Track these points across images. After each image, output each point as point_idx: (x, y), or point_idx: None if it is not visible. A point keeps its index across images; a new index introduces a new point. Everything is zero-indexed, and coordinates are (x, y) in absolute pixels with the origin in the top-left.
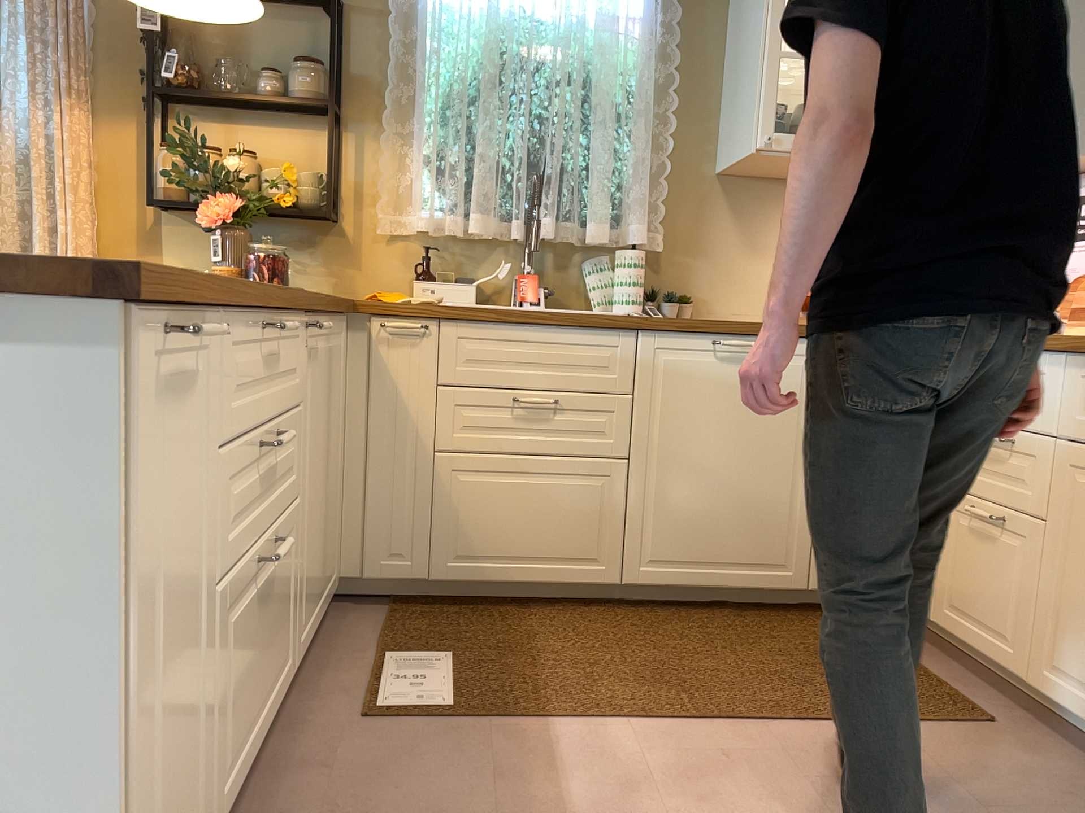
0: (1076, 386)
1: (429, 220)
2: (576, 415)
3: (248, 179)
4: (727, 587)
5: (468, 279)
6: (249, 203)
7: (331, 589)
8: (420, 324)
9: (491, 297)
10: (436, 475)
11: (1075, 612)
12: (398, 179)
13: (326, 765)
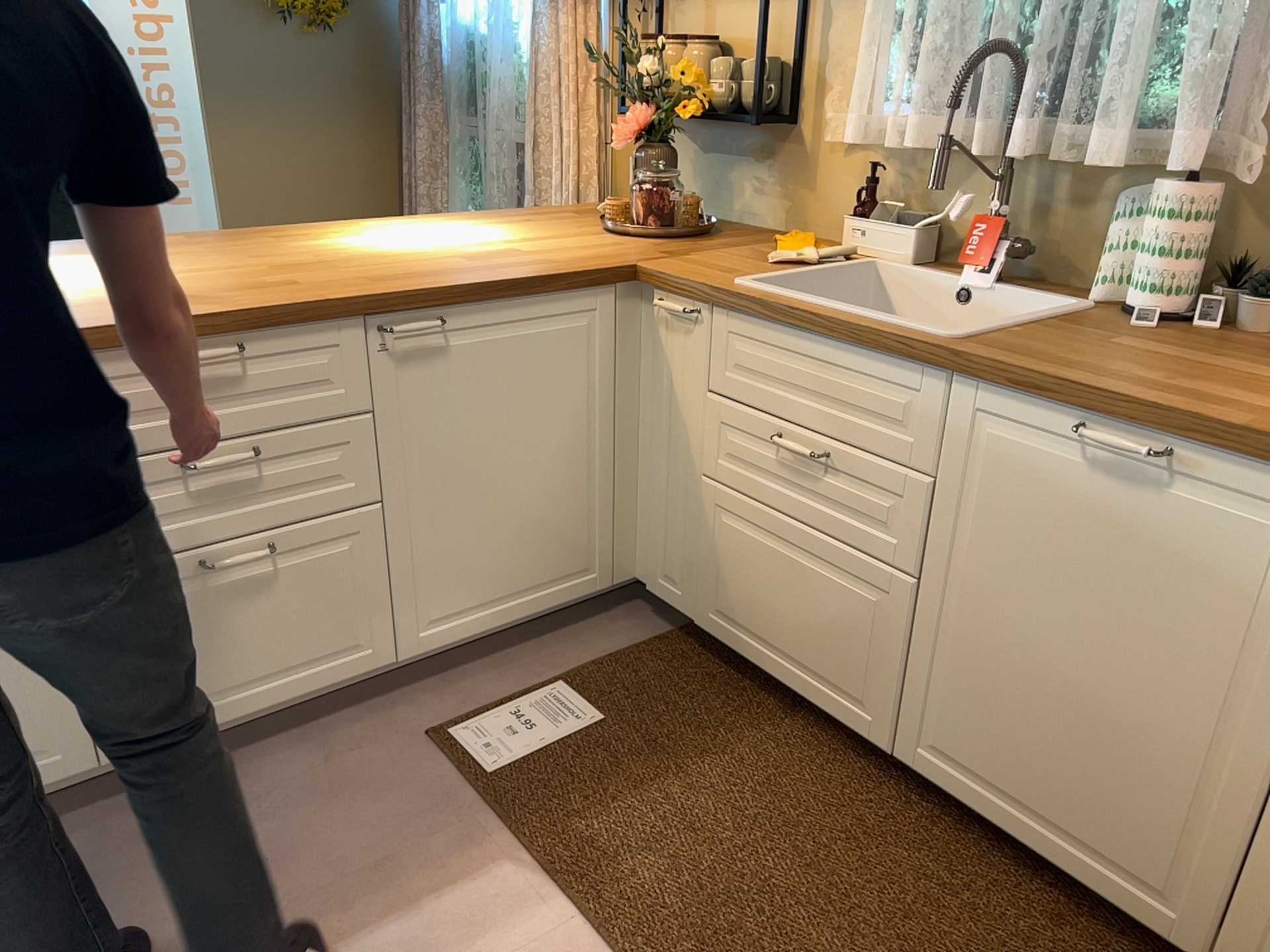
0: None
1: (865, 128)
2: (851, 483)
3: (668, 83)
4: (1047, 859)
5: (913, 219)
6: (657, 116)
7: (573, 589)
8: (695, 305)
9: (960, 248)
10: (703, 503)
11: None
12: (857, 60)
13: (340, 755)
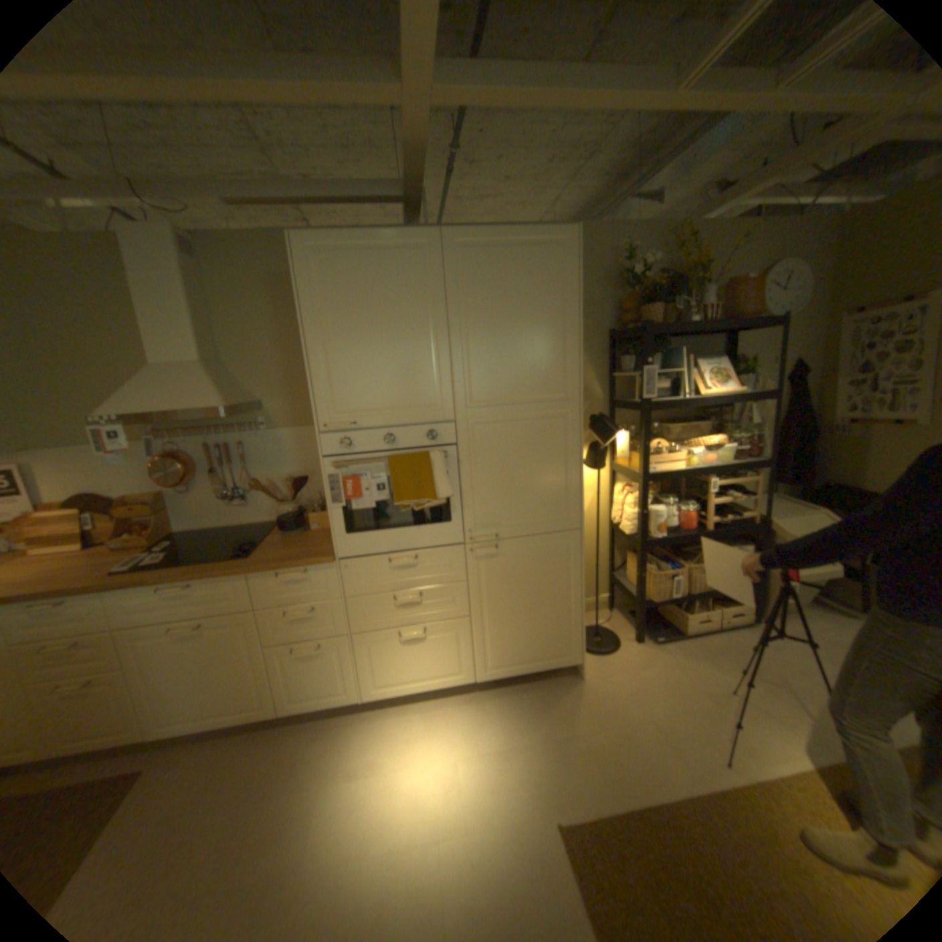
0: (112, 606)
1: None
2: None
3: None
4: None
5: None
6: None
7: None
8: None
9: None
10: None
11: (160, 698)
12: None
13: None
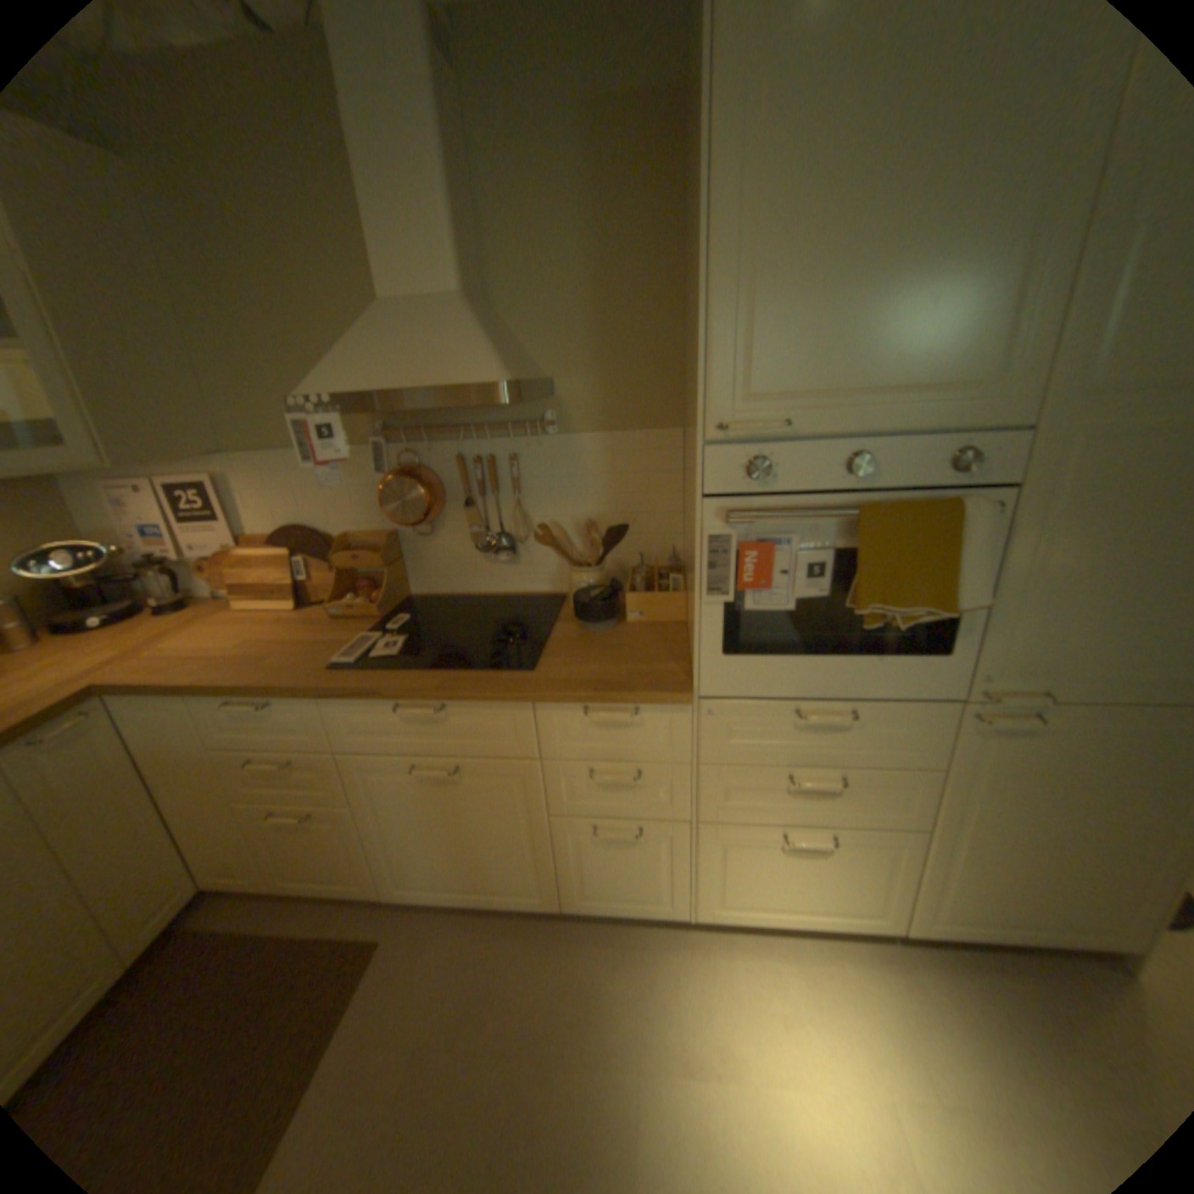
0: (332, 718)
1: None
2: None
3: None
4: None
5: None
6: None
7: None
8: None
9: None
10: None
11: (399, 854)
12: None
13: None
